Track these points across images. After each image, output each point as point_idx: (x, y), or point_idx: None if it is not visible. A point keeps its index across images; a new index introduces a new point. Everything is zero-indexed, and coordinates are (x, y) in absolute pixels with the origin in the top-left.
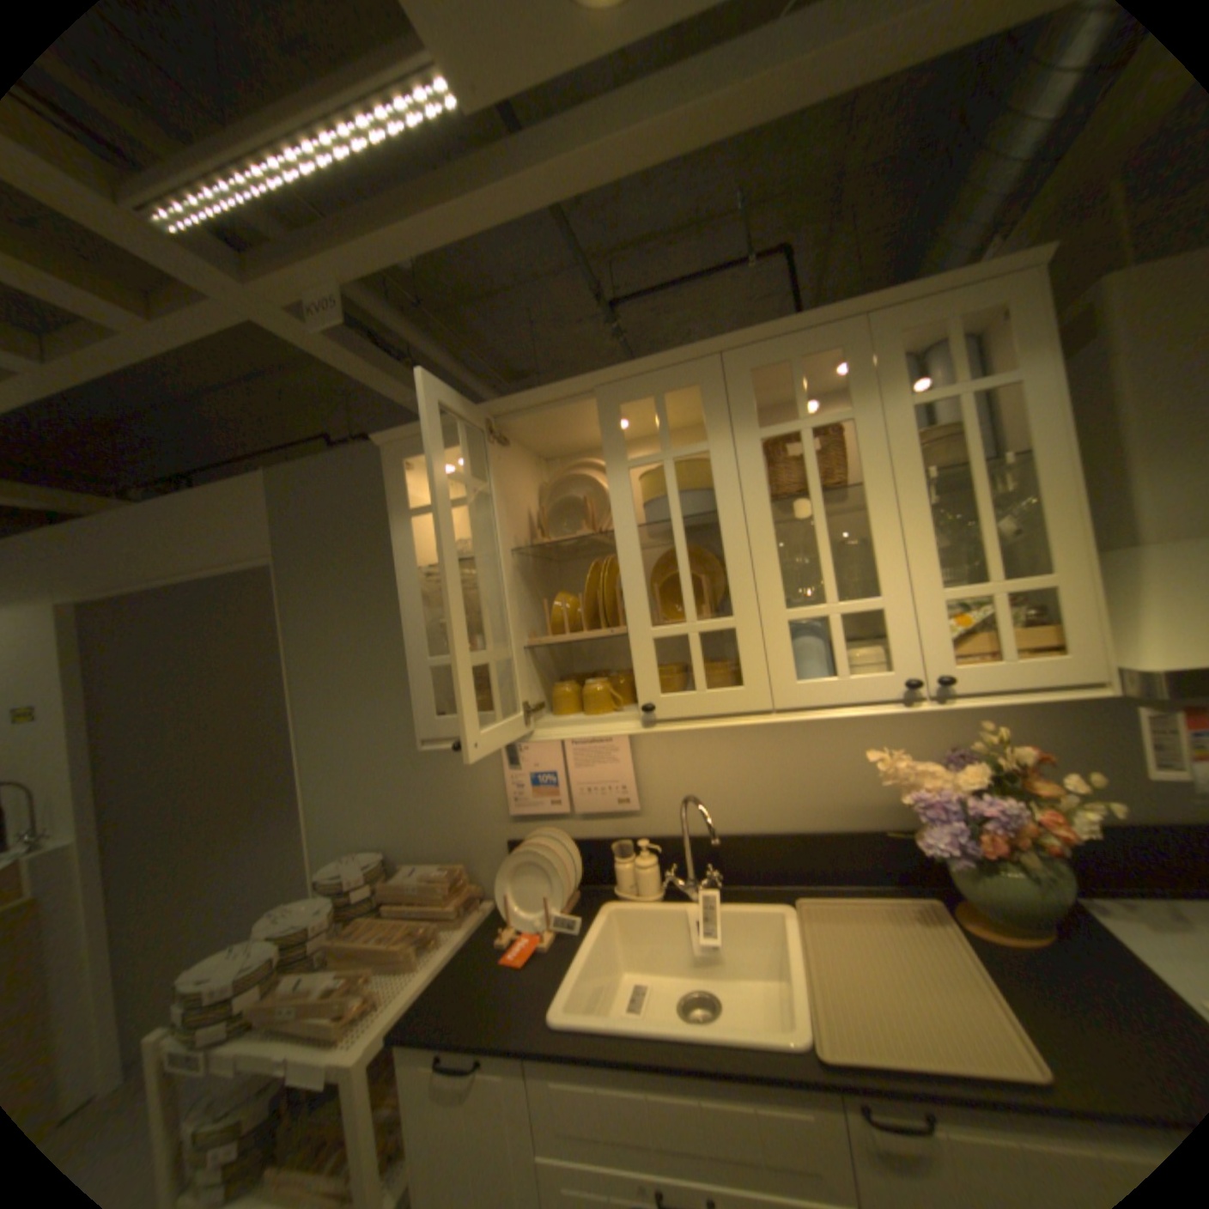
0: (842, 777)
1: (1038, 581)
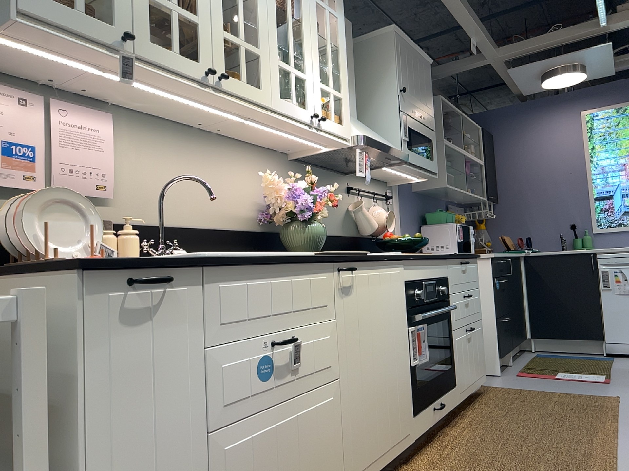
0: (229, 196)
1: (339, 93)
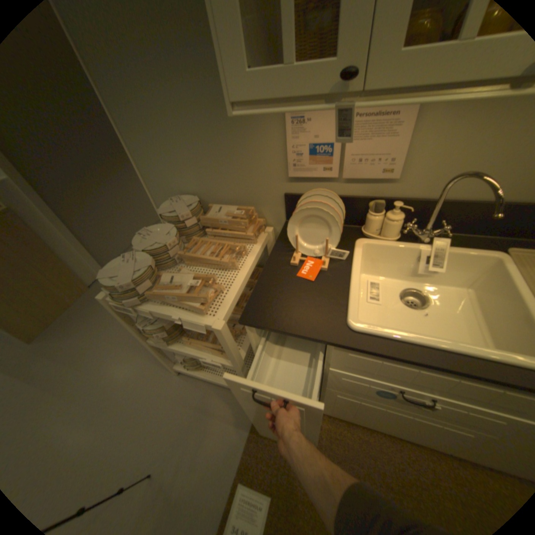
0: None
1: None
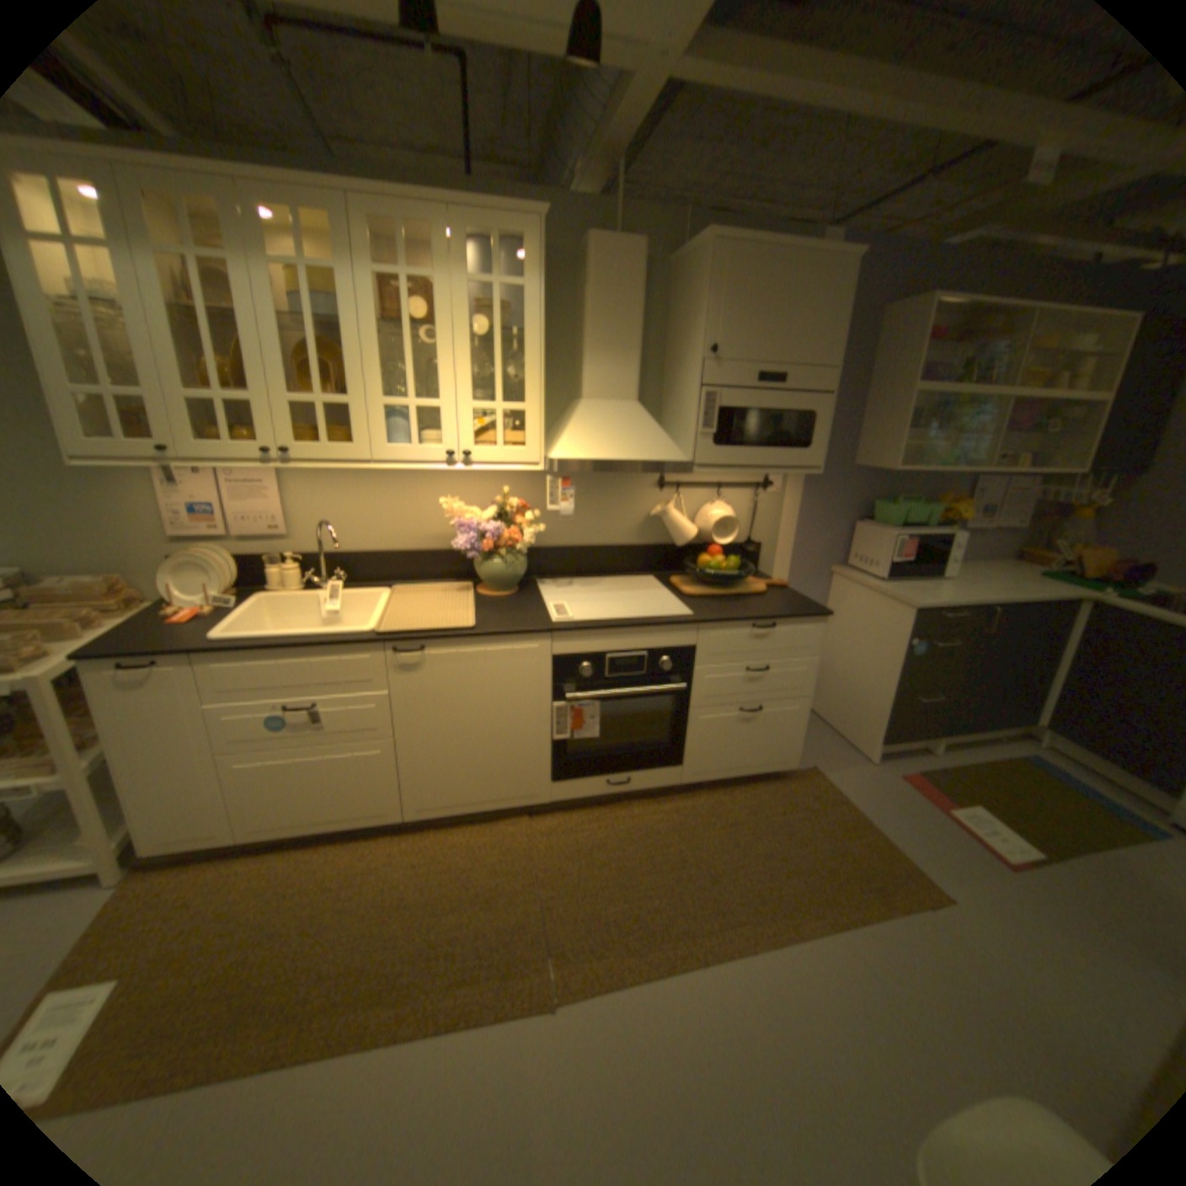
0: (431, 517)
1: (517, 405)
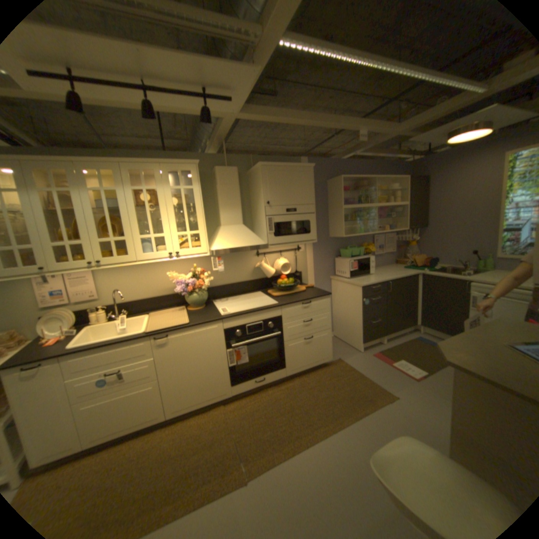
0: (163, 281)
1: (196, 232)
